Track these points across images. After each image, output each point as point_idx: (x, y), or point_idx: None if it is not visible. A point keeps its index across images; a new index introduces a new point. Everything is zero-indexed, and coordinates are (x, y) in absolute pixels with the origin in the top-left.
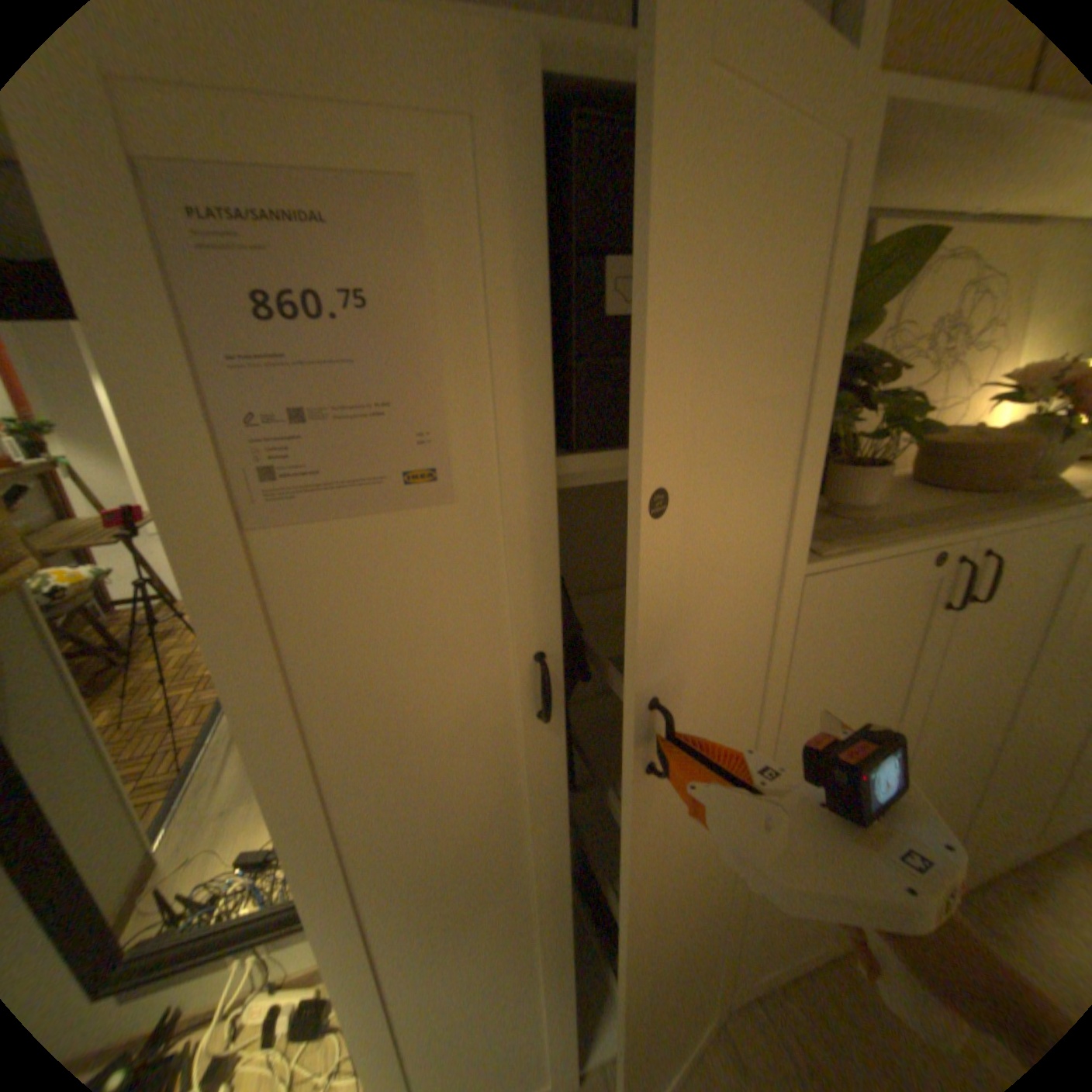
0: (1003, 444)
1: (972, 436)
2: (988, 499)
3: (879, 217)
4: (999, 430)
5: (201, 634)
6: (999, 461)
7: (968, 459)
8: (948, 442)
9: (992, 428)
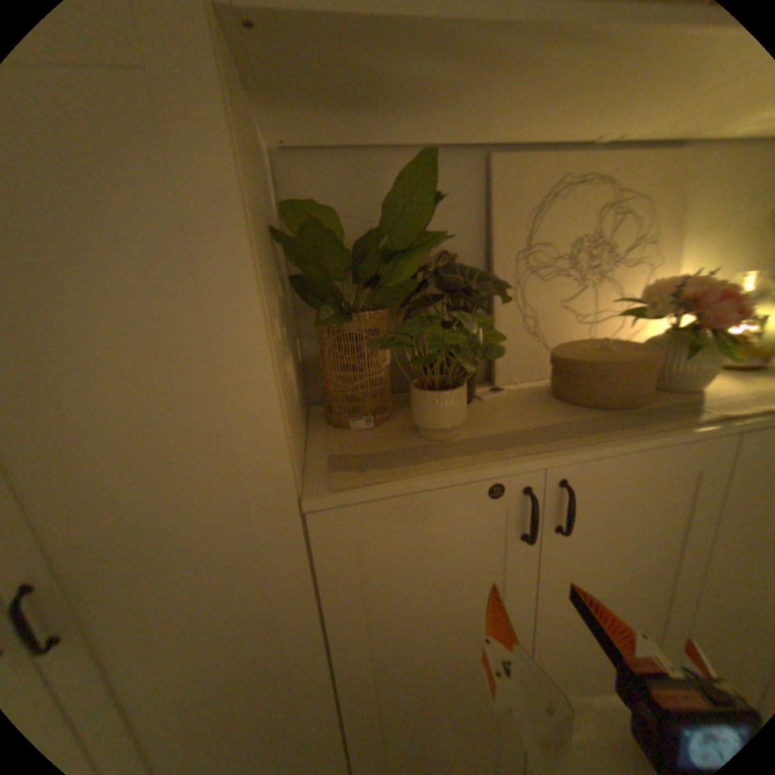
0: (612, 361)
1: (593, 350)
2: (597, 416)
3: (495, 150)
4: (630, 343)
5: None
6: (609, 377)
7: (582, 374)
8: (566, 356)
9: (628, 340)
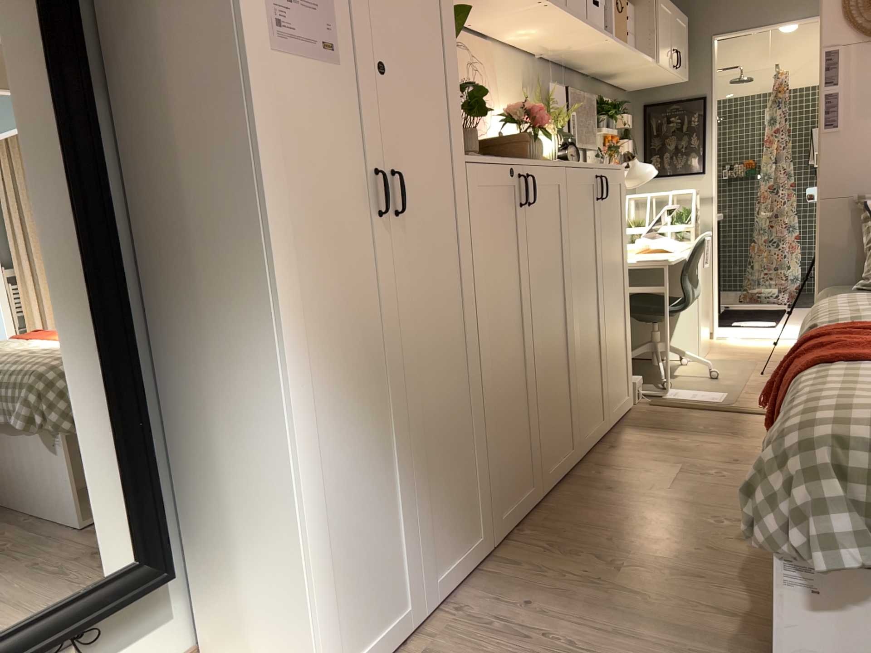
0: (514, 134)
1: (499, 135)
2: (517, 162)
3: None
4: (508, 137)
5: (247, 100)
6: (515, 143)
7: (502, 144)
8: (490, 137)
9: (504, 138)
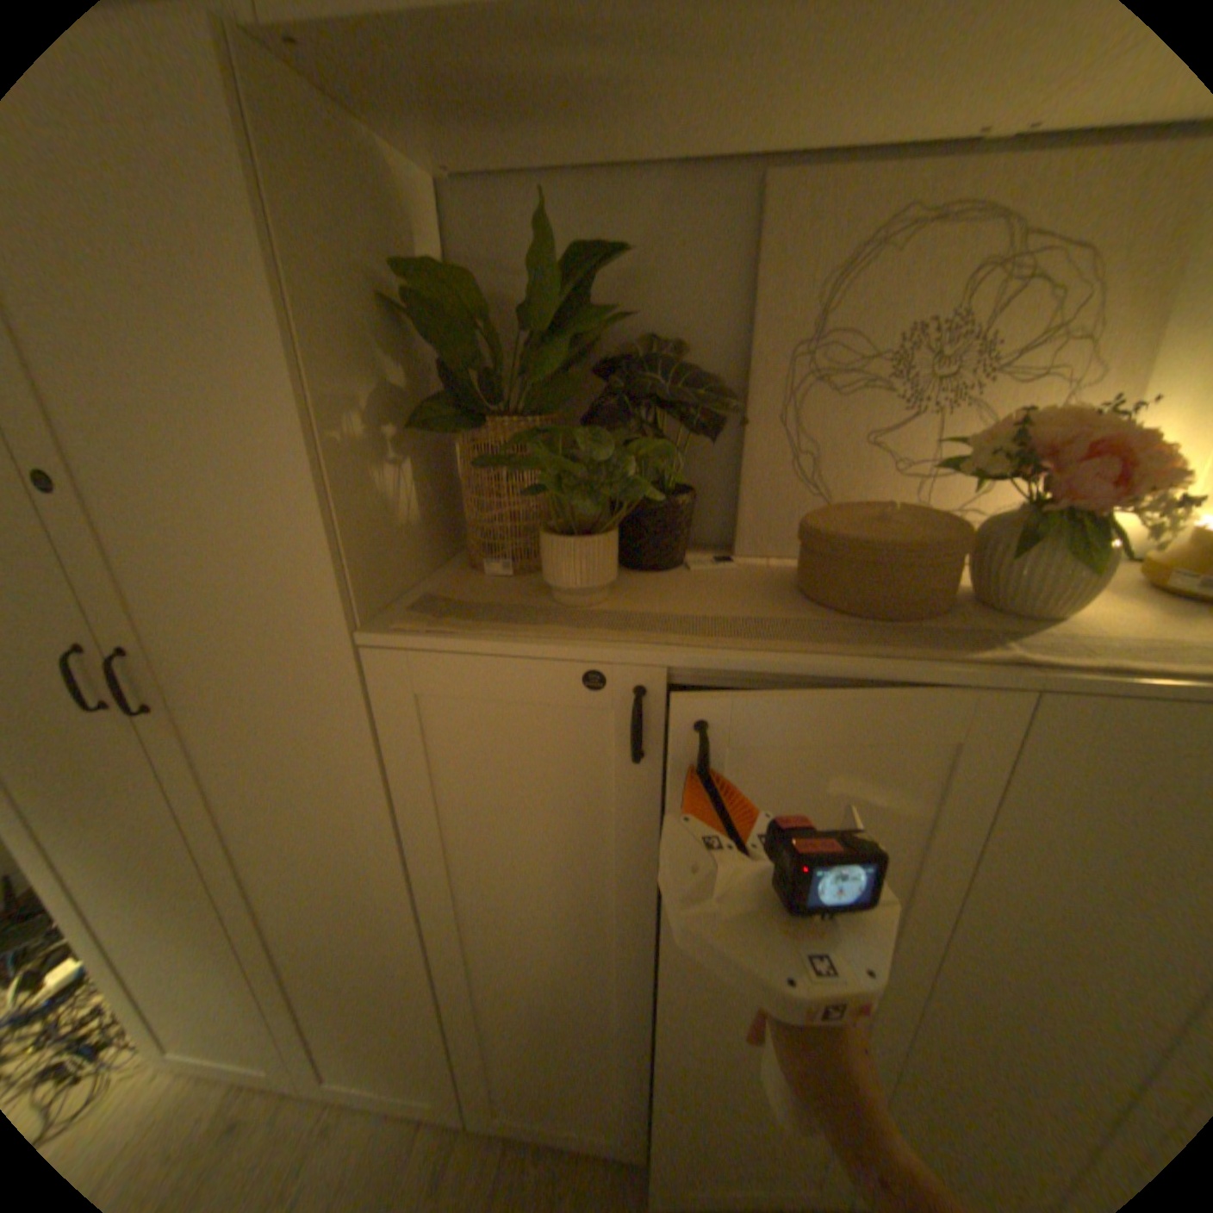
0: (860, 537)
1: (860, 519)
2: (817, 620)
3: (776, 163)
4: (942, 516)
5: None
6: (853, 563)
7: (820, 552)
8: (812, 521)
9: (948, 512)
